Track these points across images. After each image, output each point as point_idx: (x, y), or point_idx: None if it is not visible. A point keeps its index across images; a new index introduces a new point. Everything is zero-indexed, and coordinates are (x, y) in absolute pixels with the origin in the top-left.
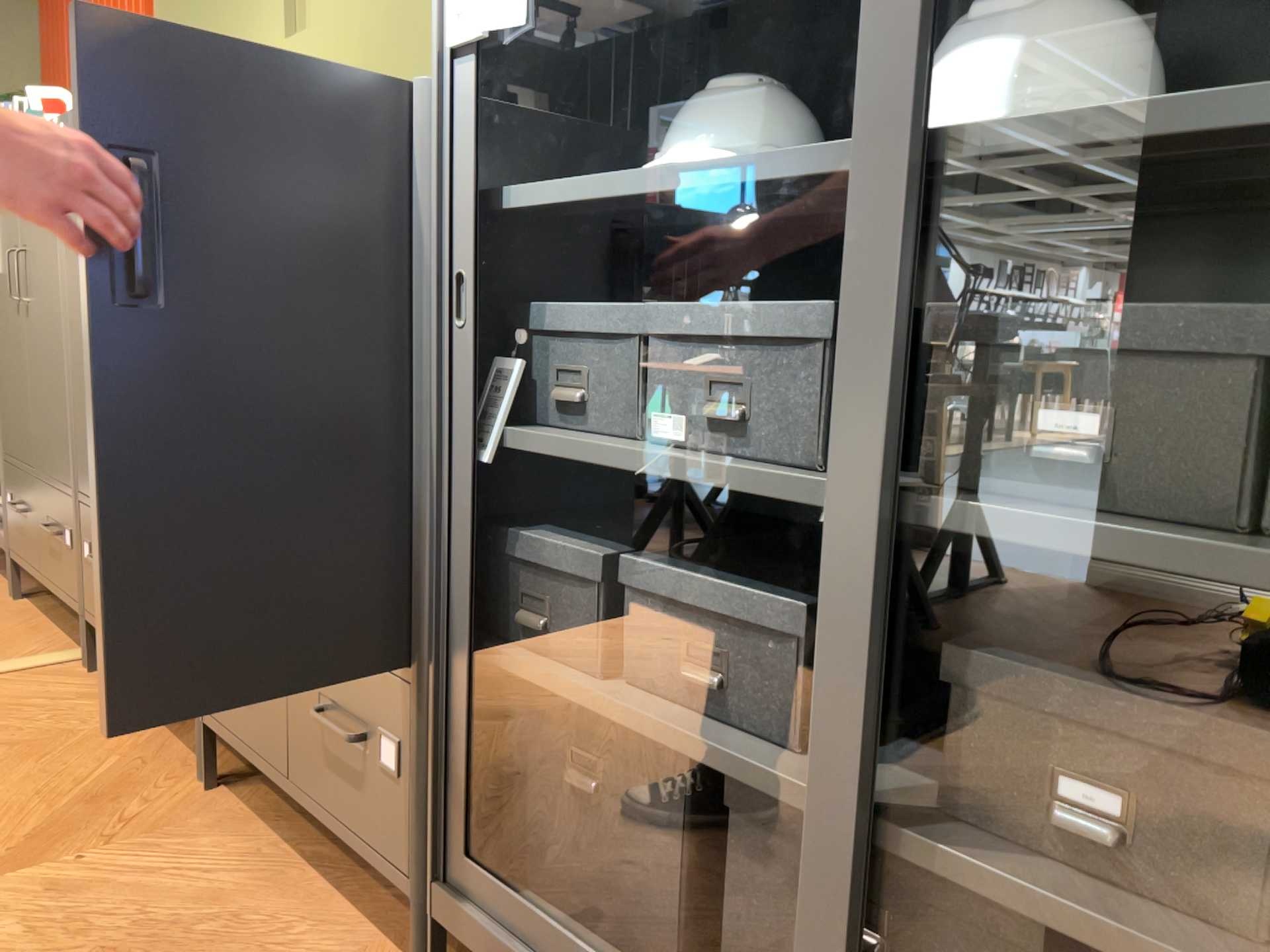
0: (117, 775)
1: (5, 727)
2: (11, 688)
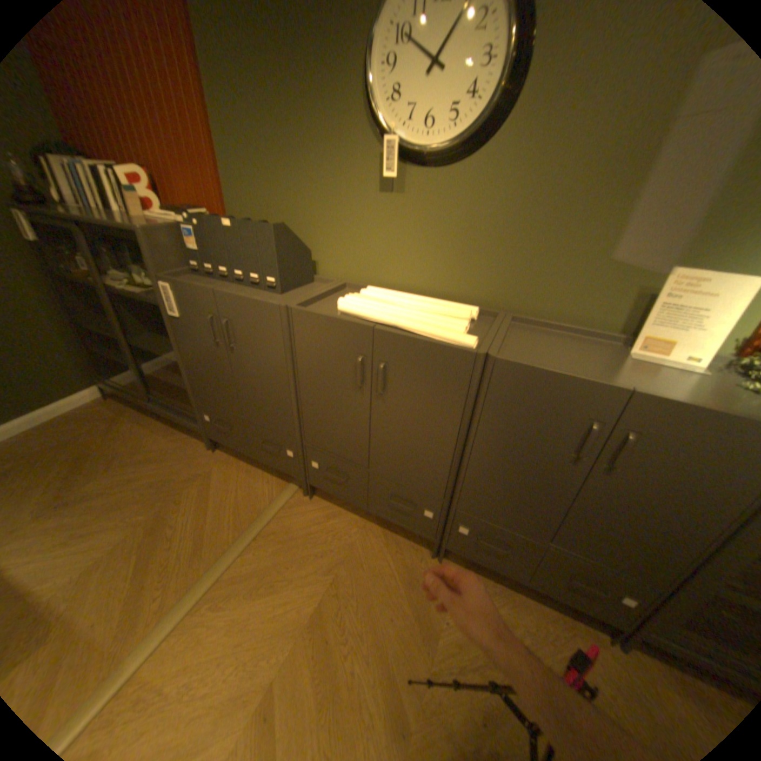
0: (400, 565)
1: (322, 549)
2: (292, 520)
